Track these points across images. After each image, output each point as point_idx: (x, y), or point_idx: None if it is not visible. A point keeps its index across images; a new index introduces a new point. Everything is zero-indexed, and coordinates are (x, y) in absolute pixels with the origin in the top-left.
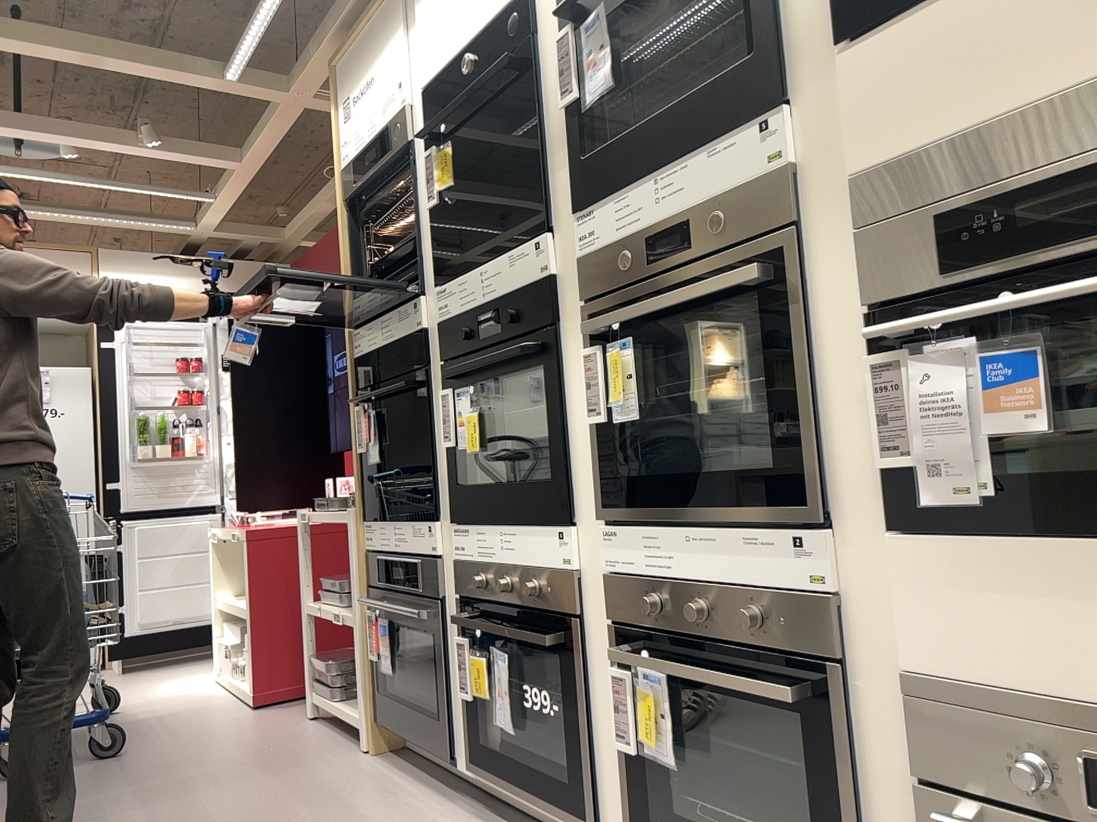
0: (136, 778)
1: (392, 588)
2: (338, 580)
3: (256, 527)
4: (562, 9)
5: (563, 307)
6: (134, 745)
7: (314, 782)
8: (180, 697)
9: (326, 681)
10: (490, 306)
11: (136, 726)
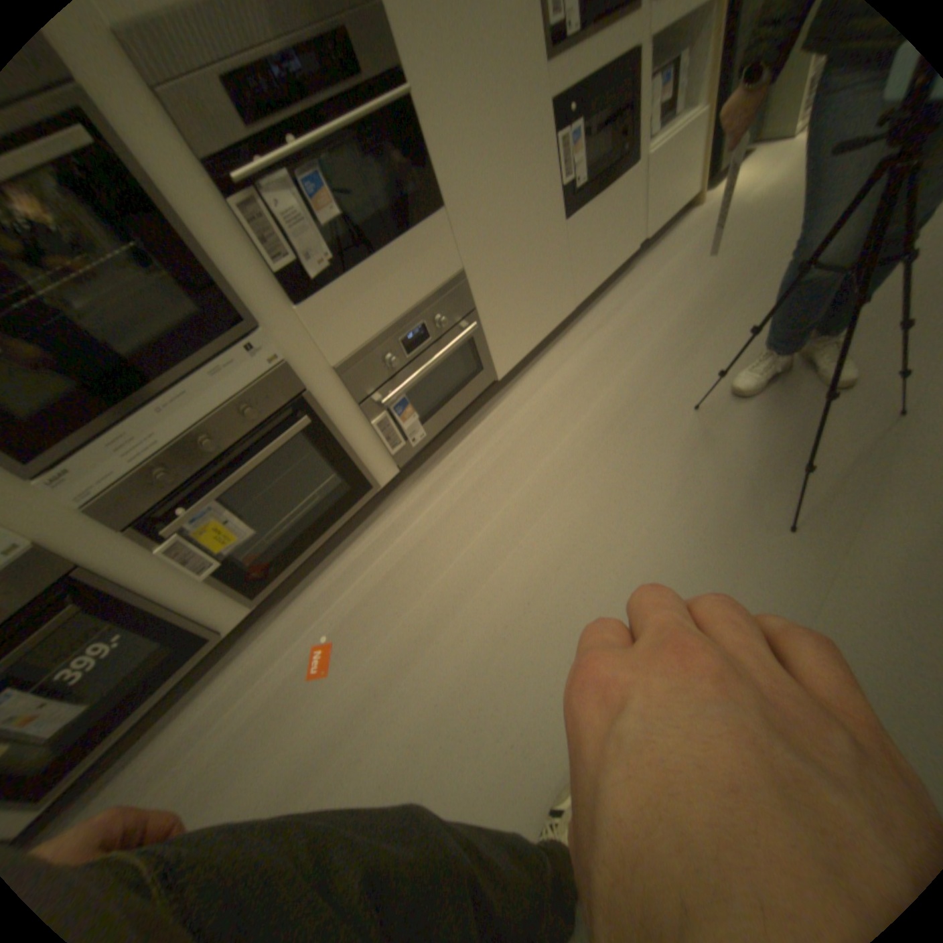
0: None
1: None
2: None
3: None
4: None
5: None
6: None
7: None
8: None
9: None
10: None
11: None
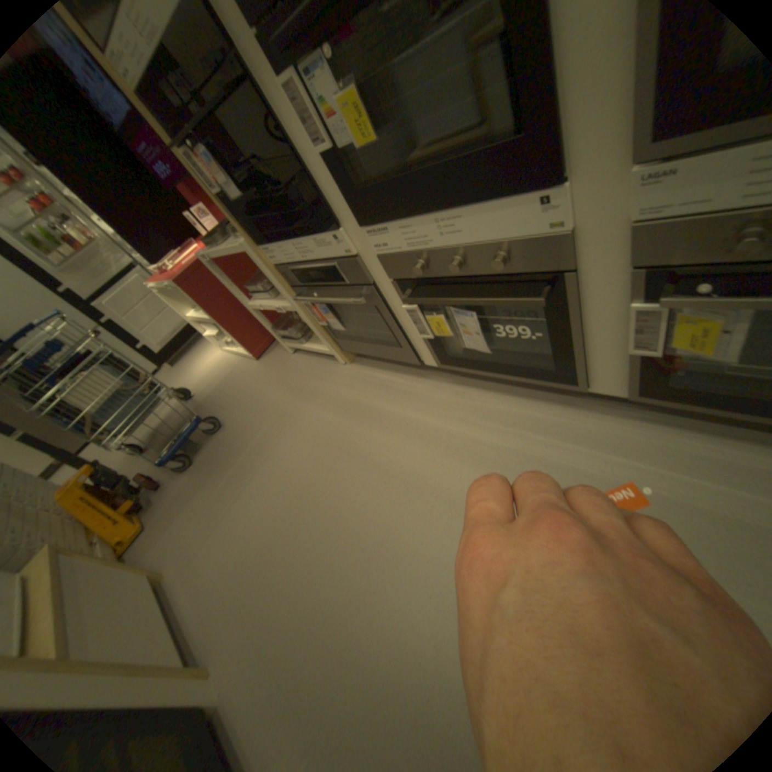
0: (244, 439)
1: (315, 283)
2: (257, 284)
3: (173, 271)
4: None
5: None
6: (222, 415)
7: (339, 399)
8: (214, 370)
9: (290, 336)
10: None
11: (211, 401)
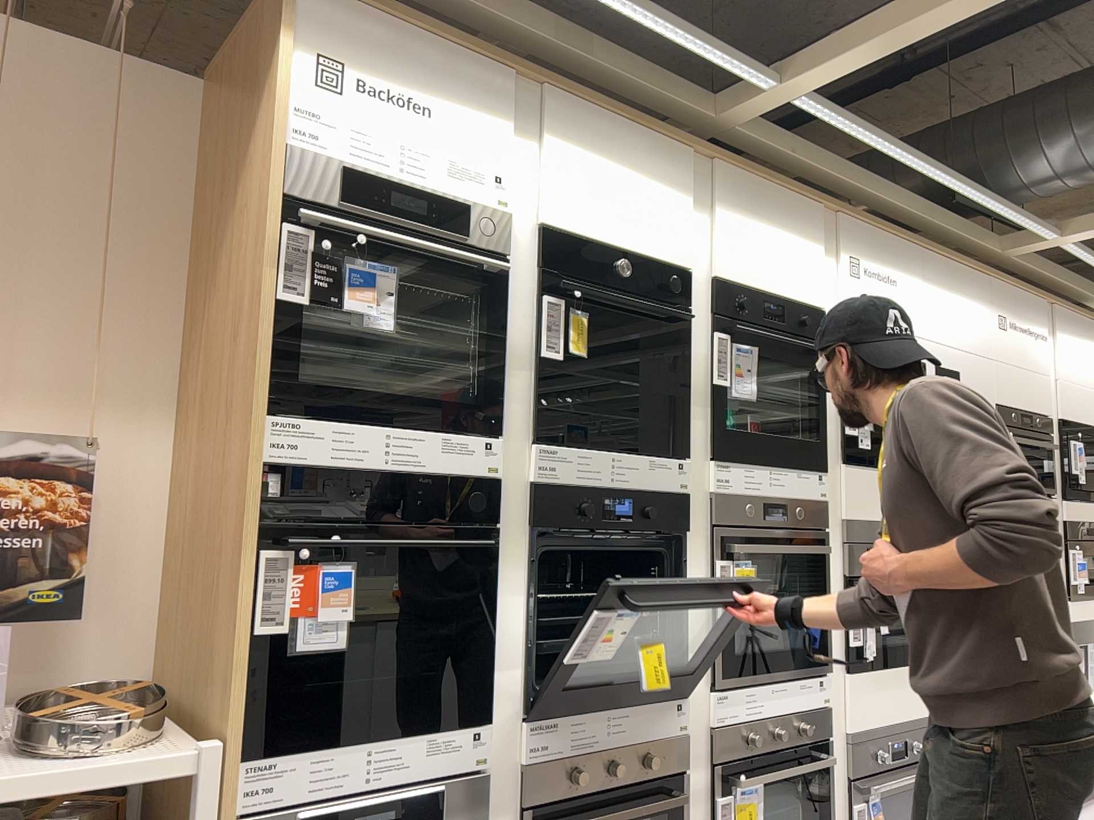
0: None
1: None
2: None
3: None
4: (716, 323)
5: (682, 516)
6: None
7: None
8: None
9: None
10: (620, 491)
11: None
